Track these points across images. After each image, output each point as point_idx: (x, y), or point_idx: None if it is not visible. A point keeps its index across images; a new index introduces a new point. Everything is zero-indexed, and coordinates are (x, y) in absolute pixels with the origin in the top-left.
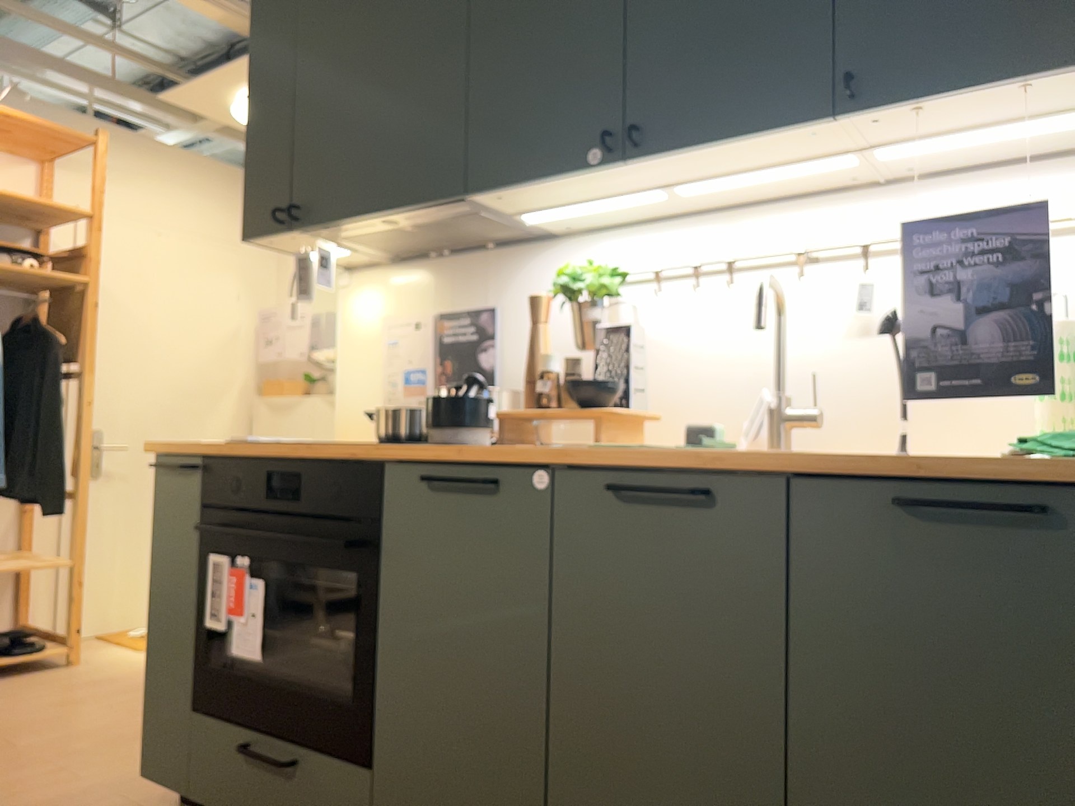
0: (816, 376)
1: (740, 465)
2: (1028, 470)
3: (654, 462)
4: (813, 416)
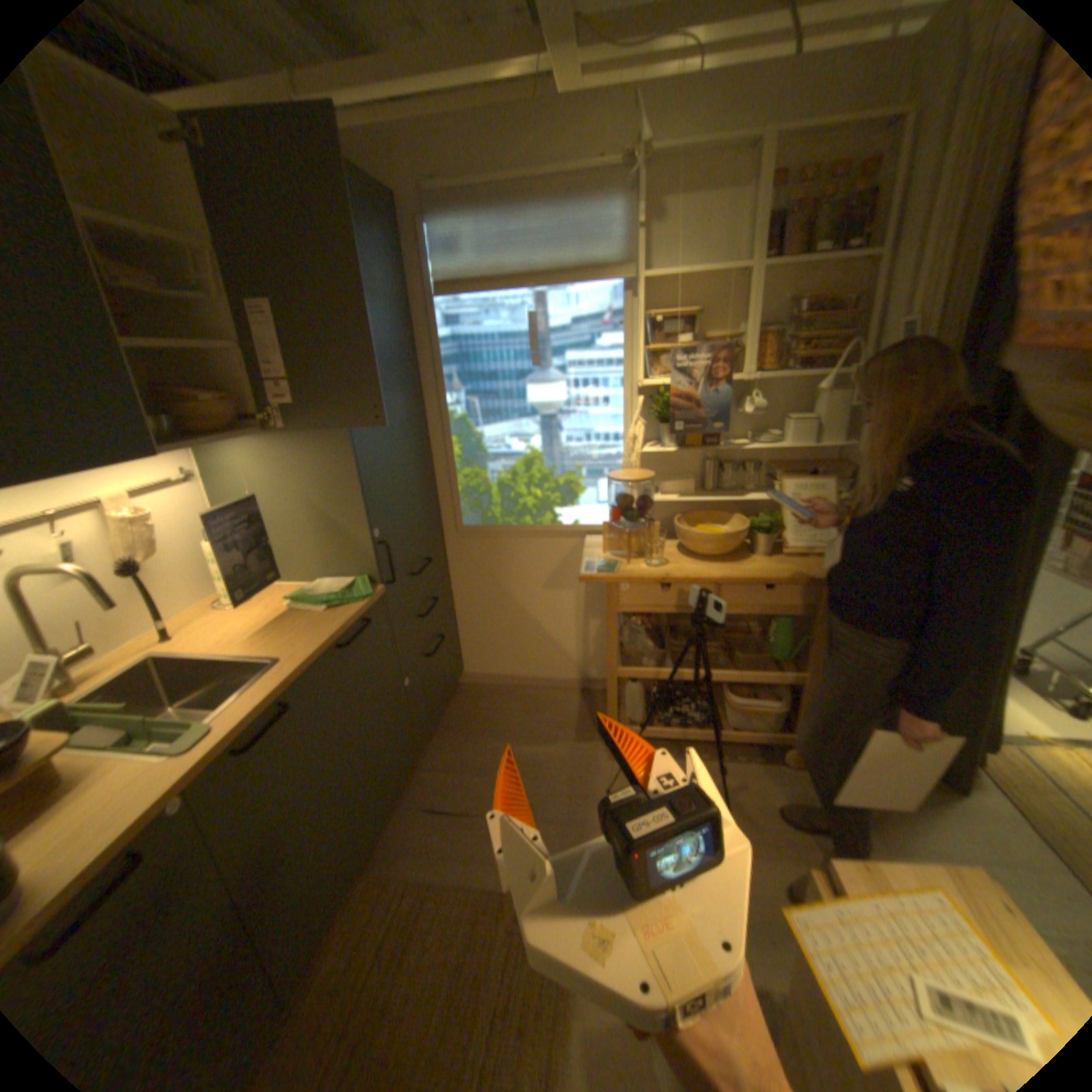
0: (81, 623)
1: (291, 679)
2: (362, 612)
3: (242, 718)
4: (88, 651)
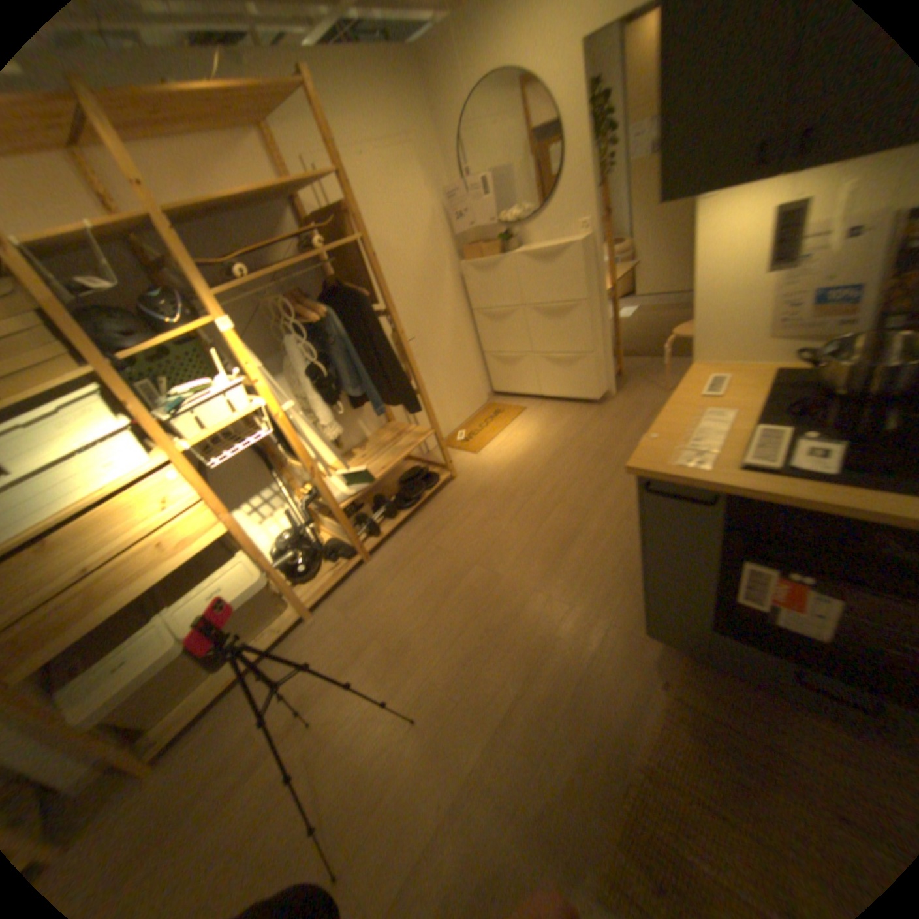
0: None
1: None
2: None
3: None
4: None
